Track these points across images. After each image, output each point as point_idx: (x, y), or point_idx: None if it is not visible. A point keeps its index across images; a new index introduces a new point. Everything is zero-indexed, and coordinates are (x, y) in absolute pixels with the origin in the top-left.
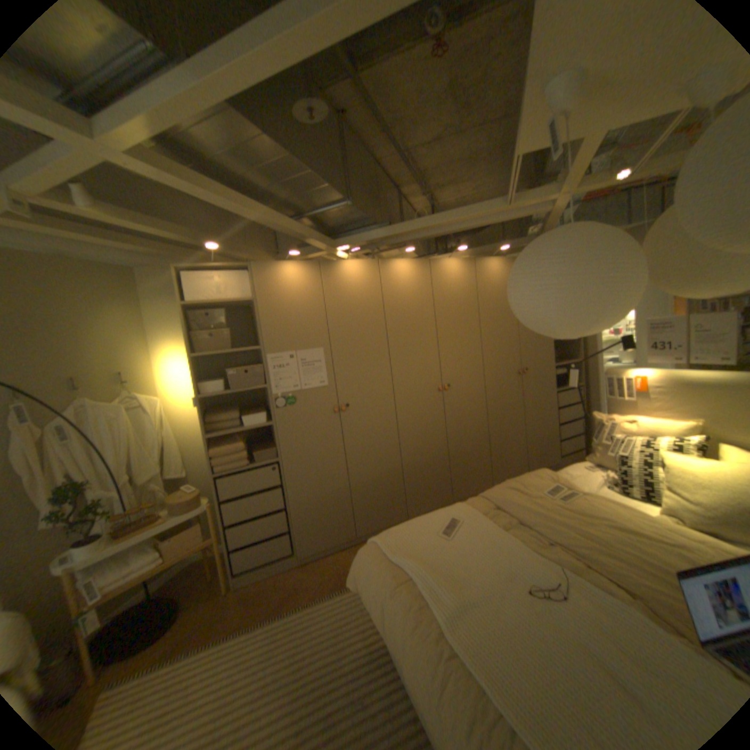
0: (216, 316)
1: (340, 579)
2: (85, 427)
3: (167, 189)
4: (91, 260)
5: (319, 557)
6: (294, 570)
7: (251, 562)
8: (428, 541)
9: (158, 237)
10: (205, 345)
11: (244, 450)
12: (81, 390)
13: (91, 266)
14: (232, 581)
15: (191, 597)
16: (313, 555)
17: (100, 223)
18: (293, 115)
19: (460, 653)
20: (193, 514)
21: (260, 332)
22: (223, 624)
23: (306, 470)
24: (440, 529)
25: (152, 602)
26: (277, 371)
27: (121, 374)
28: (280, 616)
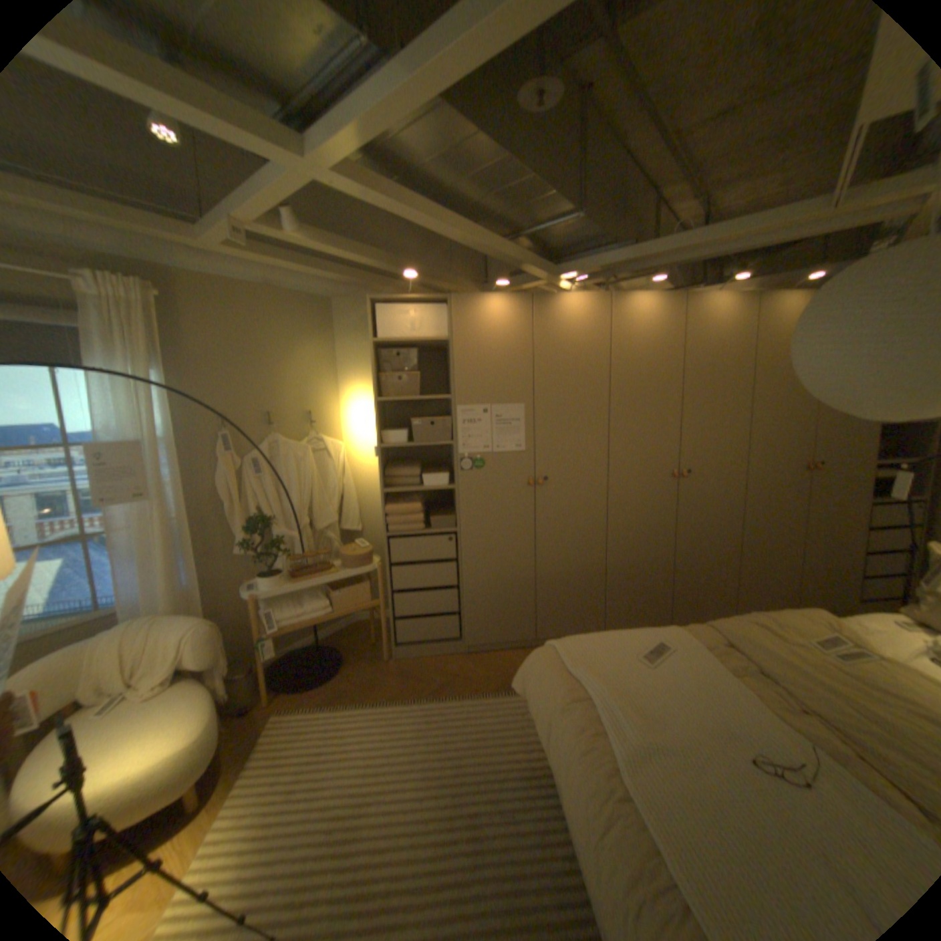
0: (408, 357)
1: (511, 679)
2: (276, 463)
3: (370, 208)
4: (293, 290)
5: (489, 649)
6: (461, 655)
7: (416, 635)
8: (622, 661)
9: (357, 264)
10: (393, 389)
11: (422, 512)
12: (275, 425)
13: (293, 297)
14: (395, 649)
15: (355, 654)
16: (483, 645)
17: (304, 249)
18: (517, 102)
19: (637, 799)
20: (364, 570)
21: (453, 378)
22: (382, 690)
23: (487, 547)
24: (642, 651)
25: (320, 648)
26: (466, 427)
27: (310, 413)
28: (439, 699)
